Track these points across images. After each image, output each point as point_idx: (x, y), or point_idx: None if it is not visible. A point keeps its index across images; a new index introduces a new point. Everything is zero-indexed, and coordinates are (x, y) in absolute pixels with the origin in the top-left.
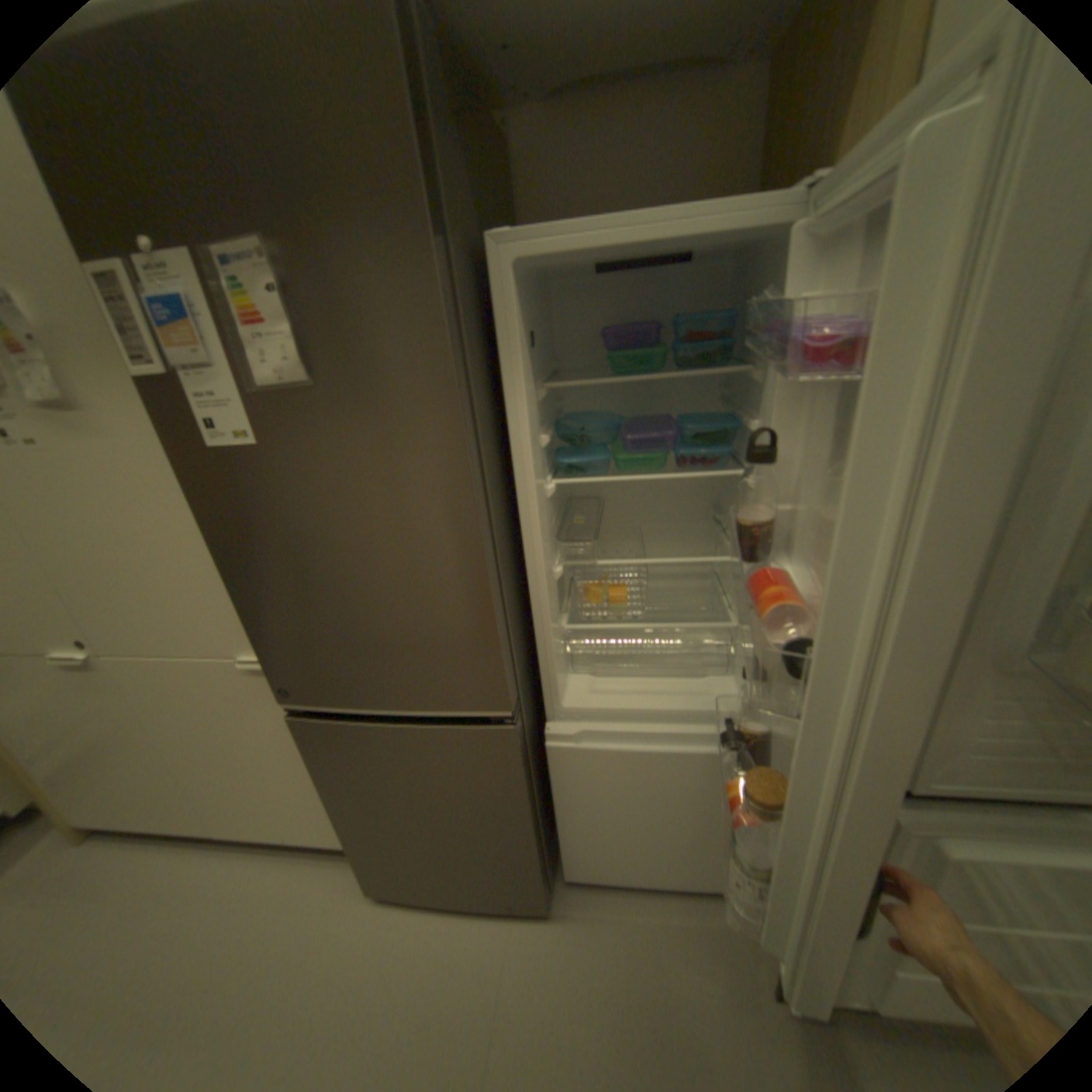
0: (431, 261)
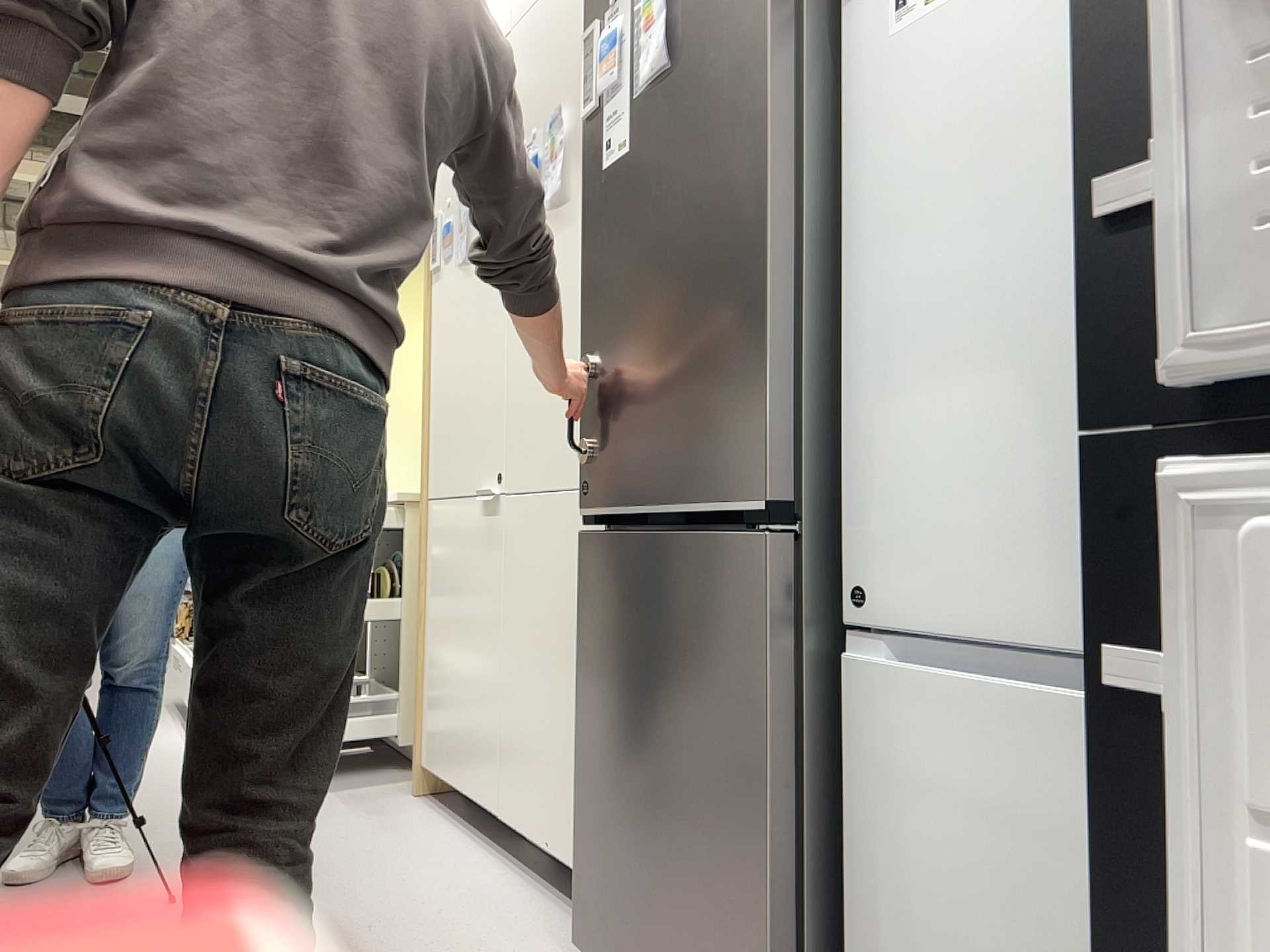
0: None
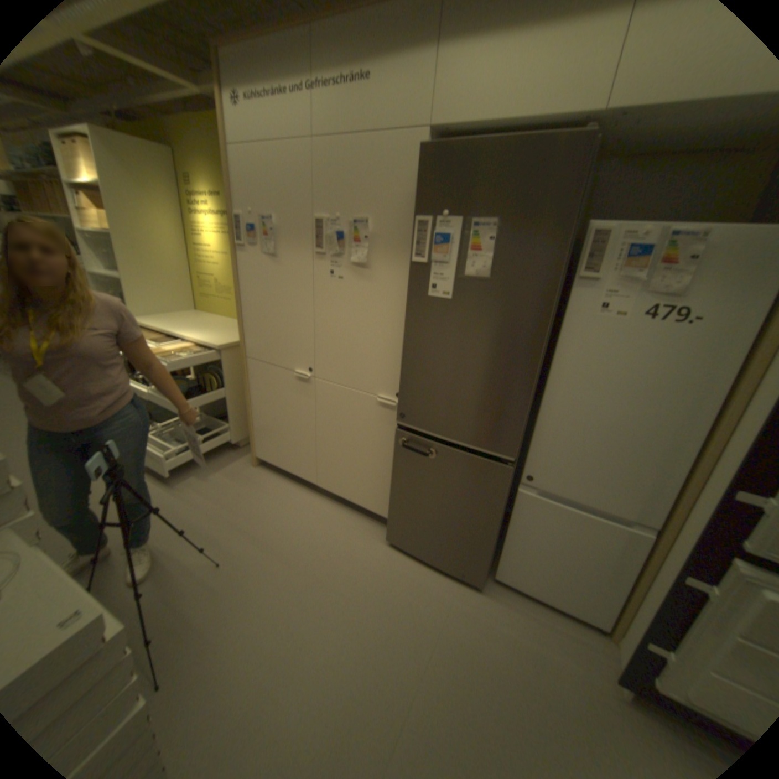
0: (570, 240)
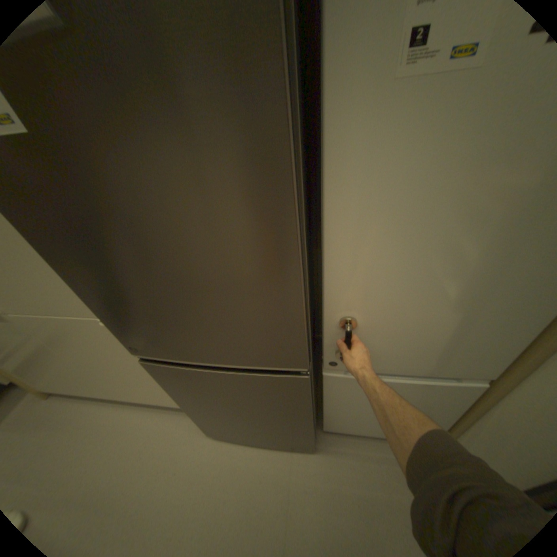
0: None
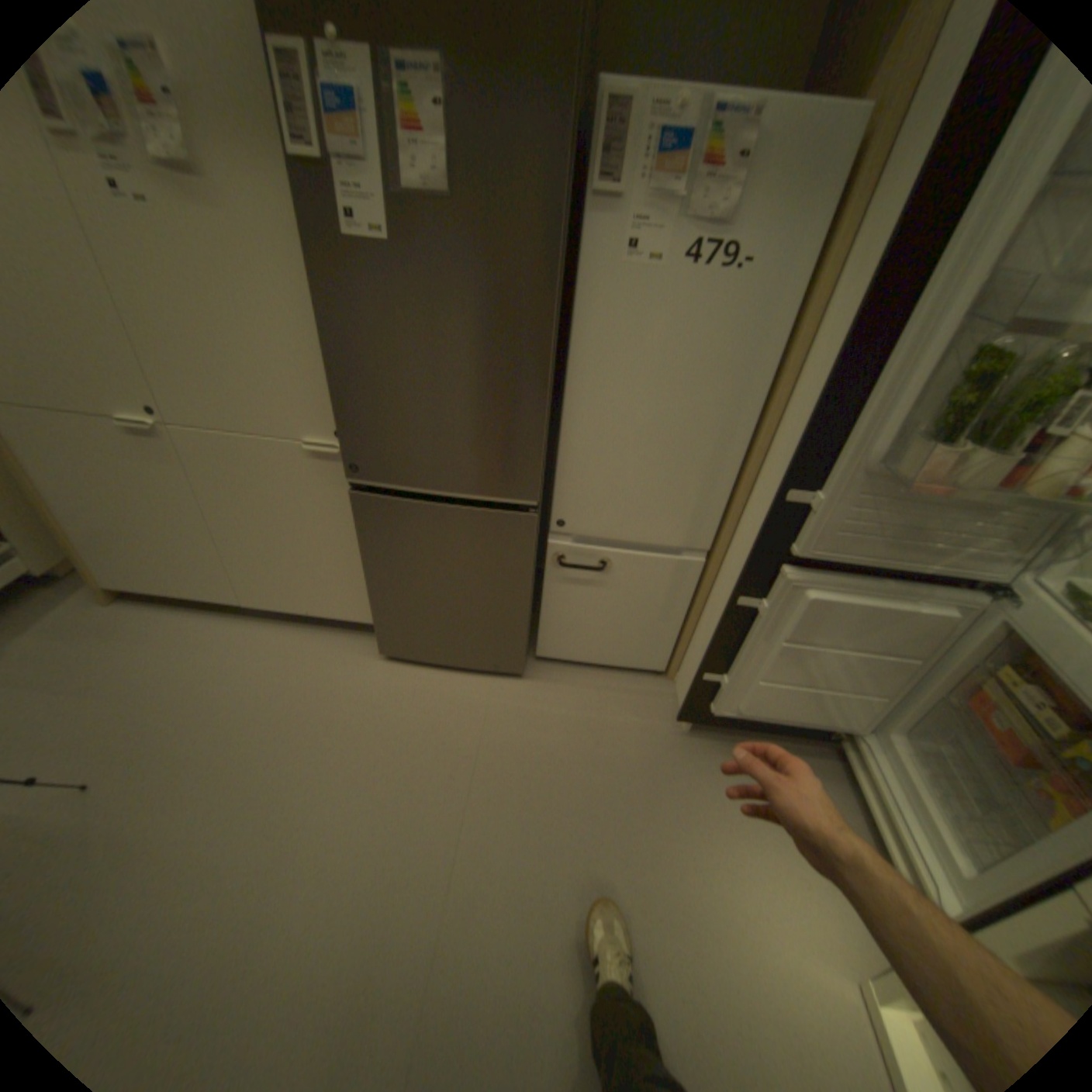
0: (573, 114)
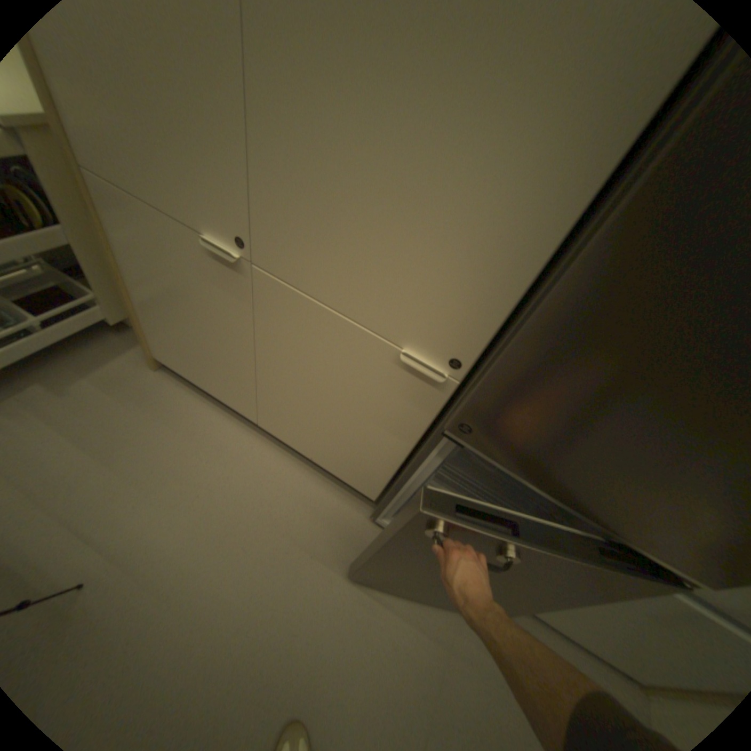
0: None
